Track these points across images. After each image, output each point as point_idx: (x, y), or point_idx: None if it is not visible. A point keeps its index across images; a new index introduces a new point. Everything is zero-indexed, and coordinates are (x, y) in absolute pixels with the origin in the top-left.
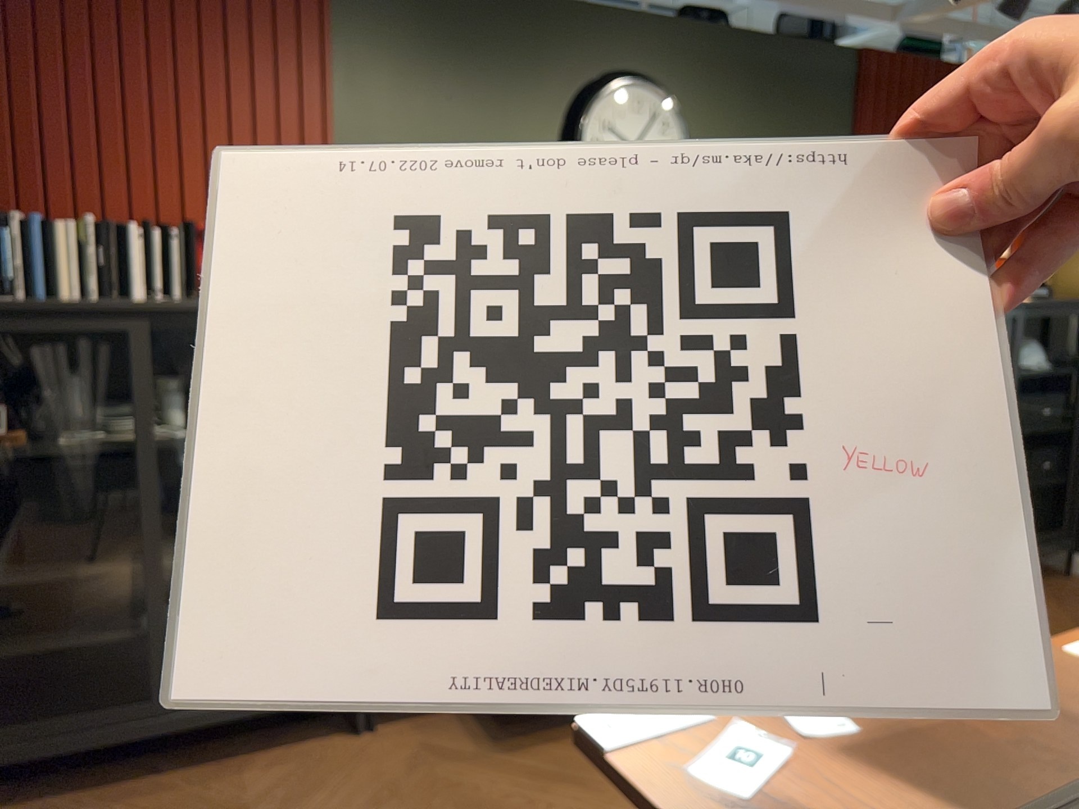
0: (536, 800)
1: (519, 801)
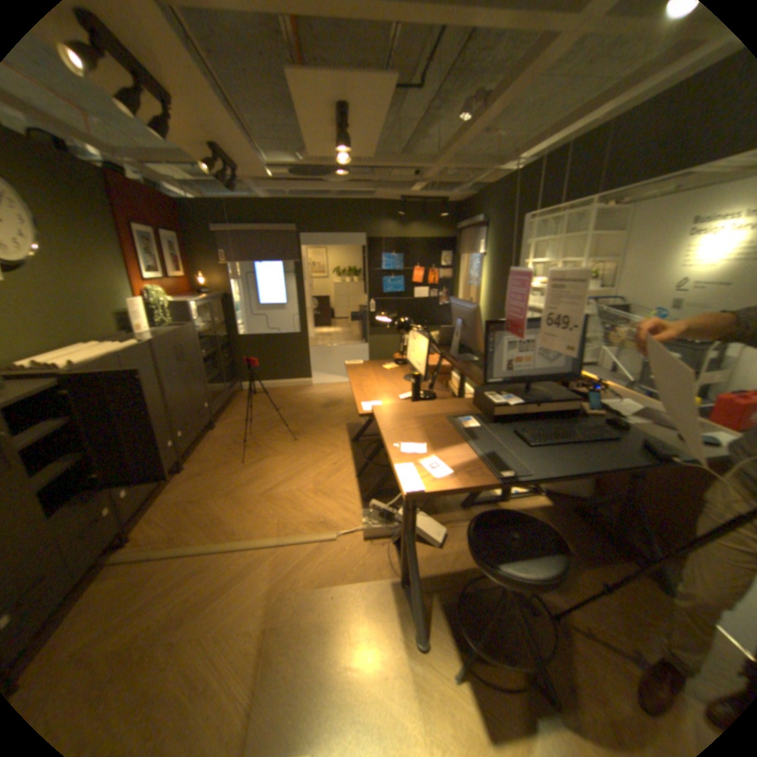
0: (184, 596)
1: (178, 605)
